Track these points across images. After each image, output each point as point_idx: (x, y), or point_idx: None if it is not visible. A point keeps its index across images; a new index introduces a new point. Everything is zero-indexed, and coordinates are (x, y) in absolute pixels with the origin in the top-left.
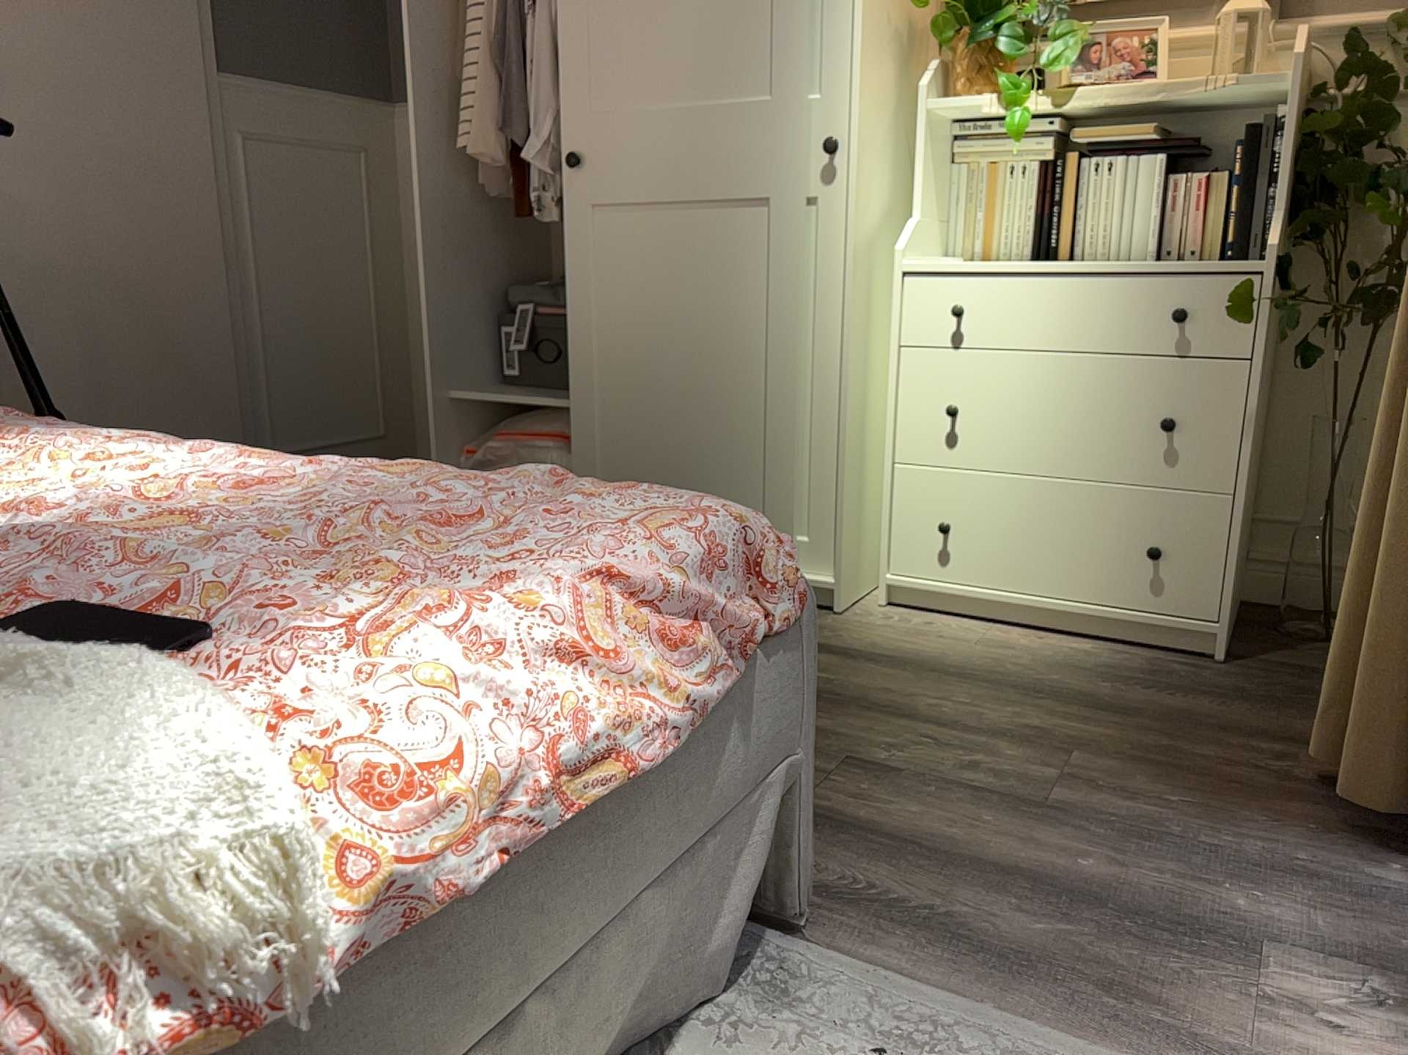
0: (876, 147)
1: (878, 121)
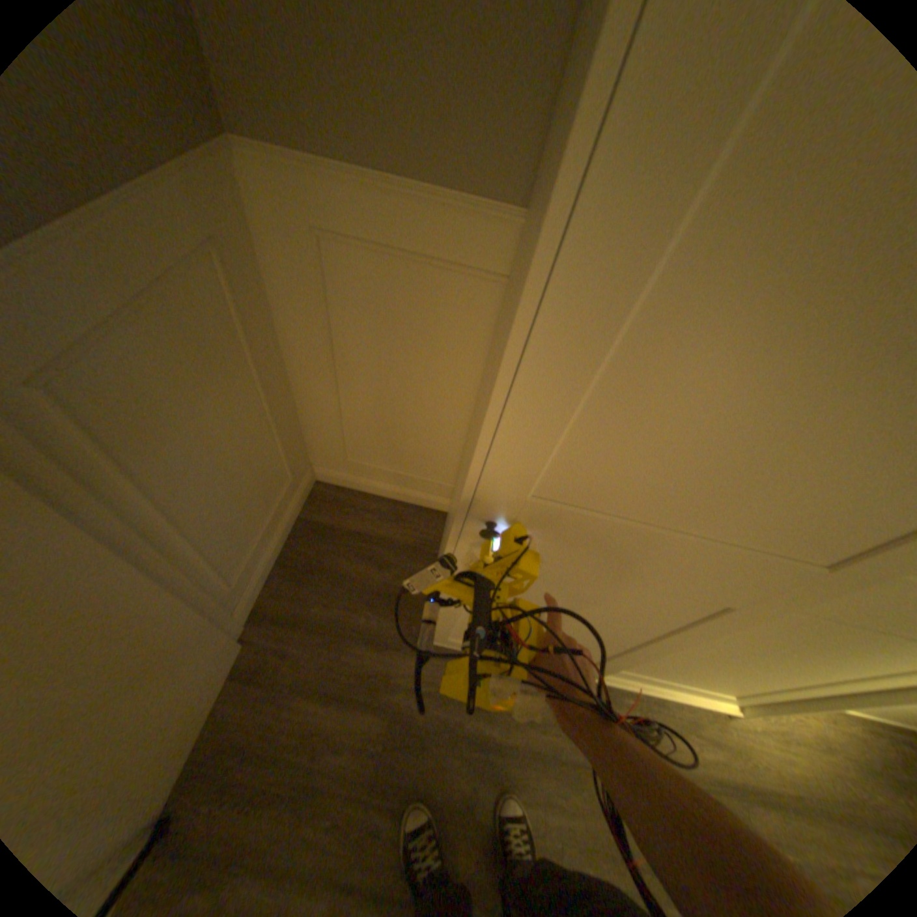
0: None
1: None
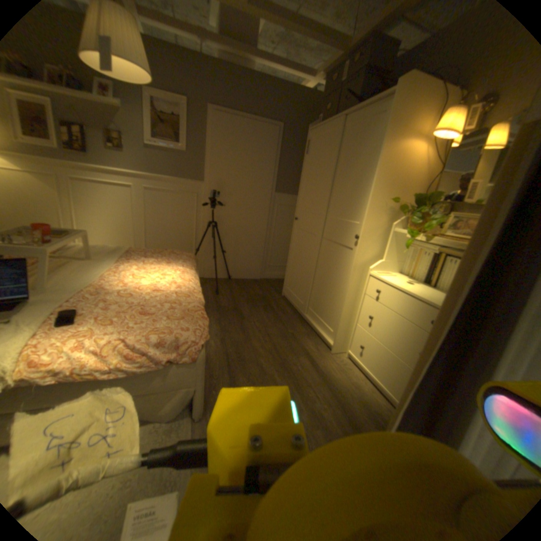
0: (374, 238)
1: (376, 231)
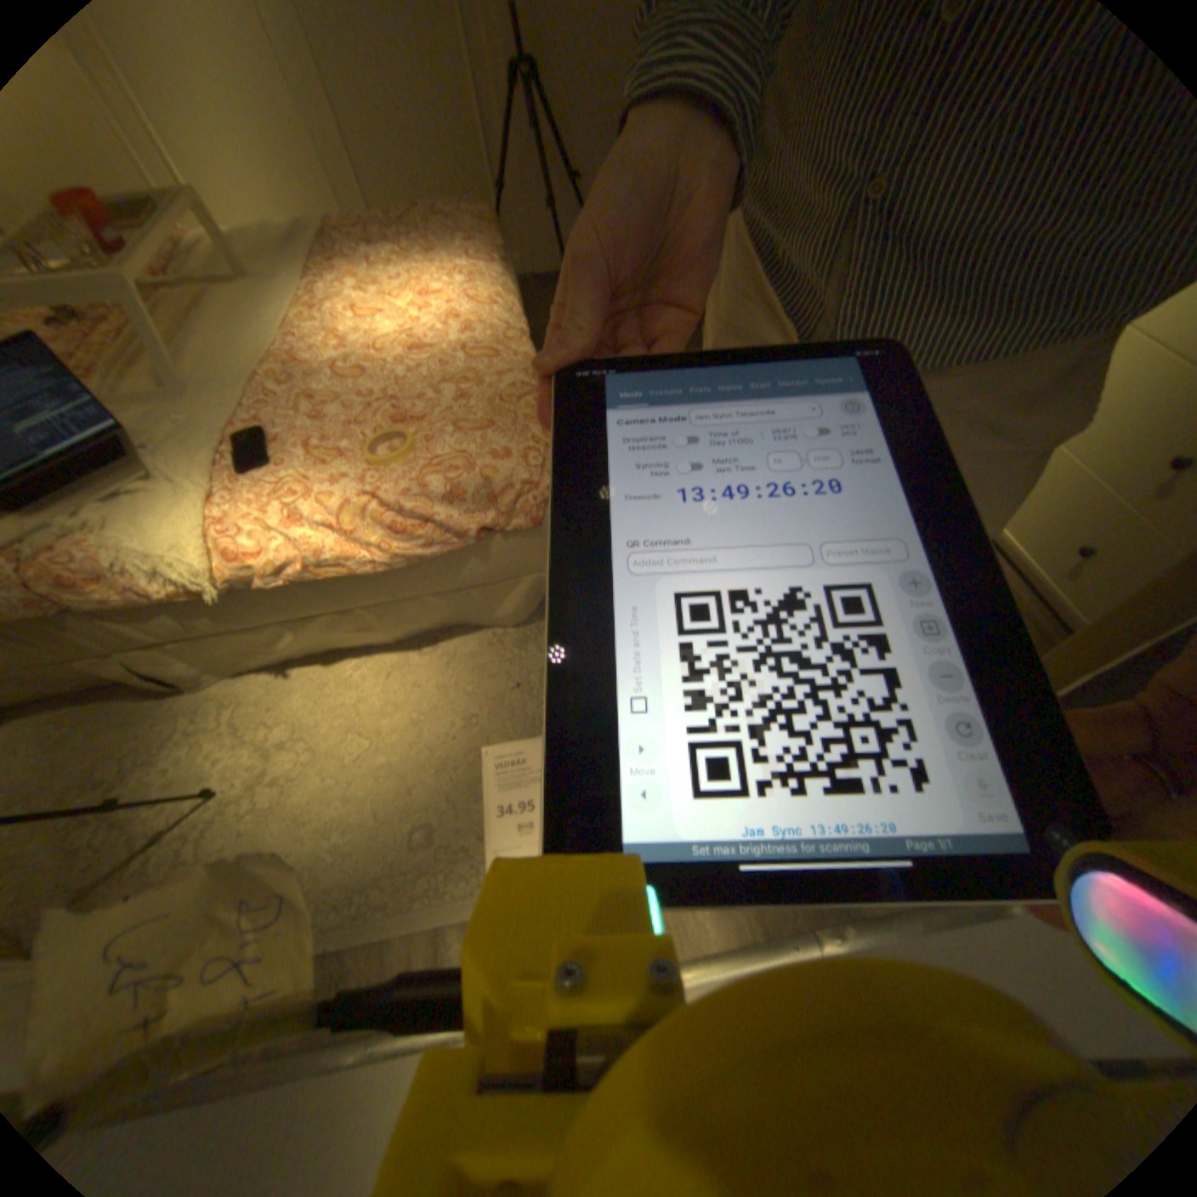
0: None
1: None
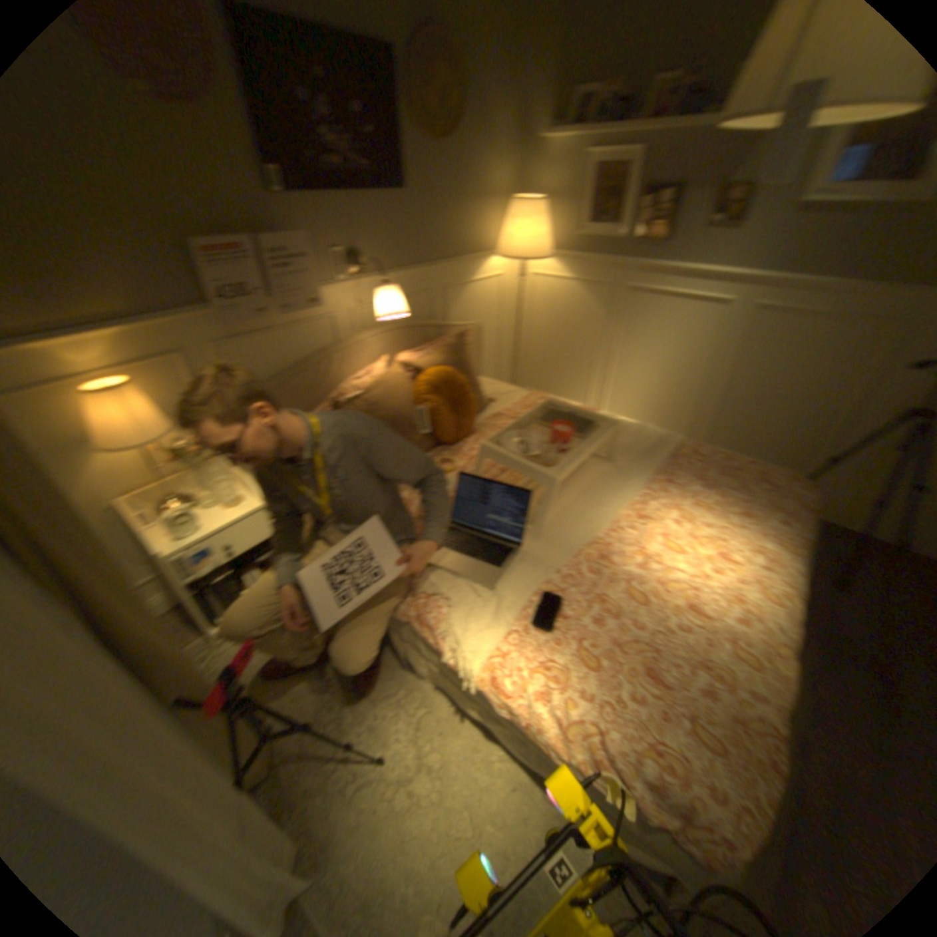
0: None
1: None
